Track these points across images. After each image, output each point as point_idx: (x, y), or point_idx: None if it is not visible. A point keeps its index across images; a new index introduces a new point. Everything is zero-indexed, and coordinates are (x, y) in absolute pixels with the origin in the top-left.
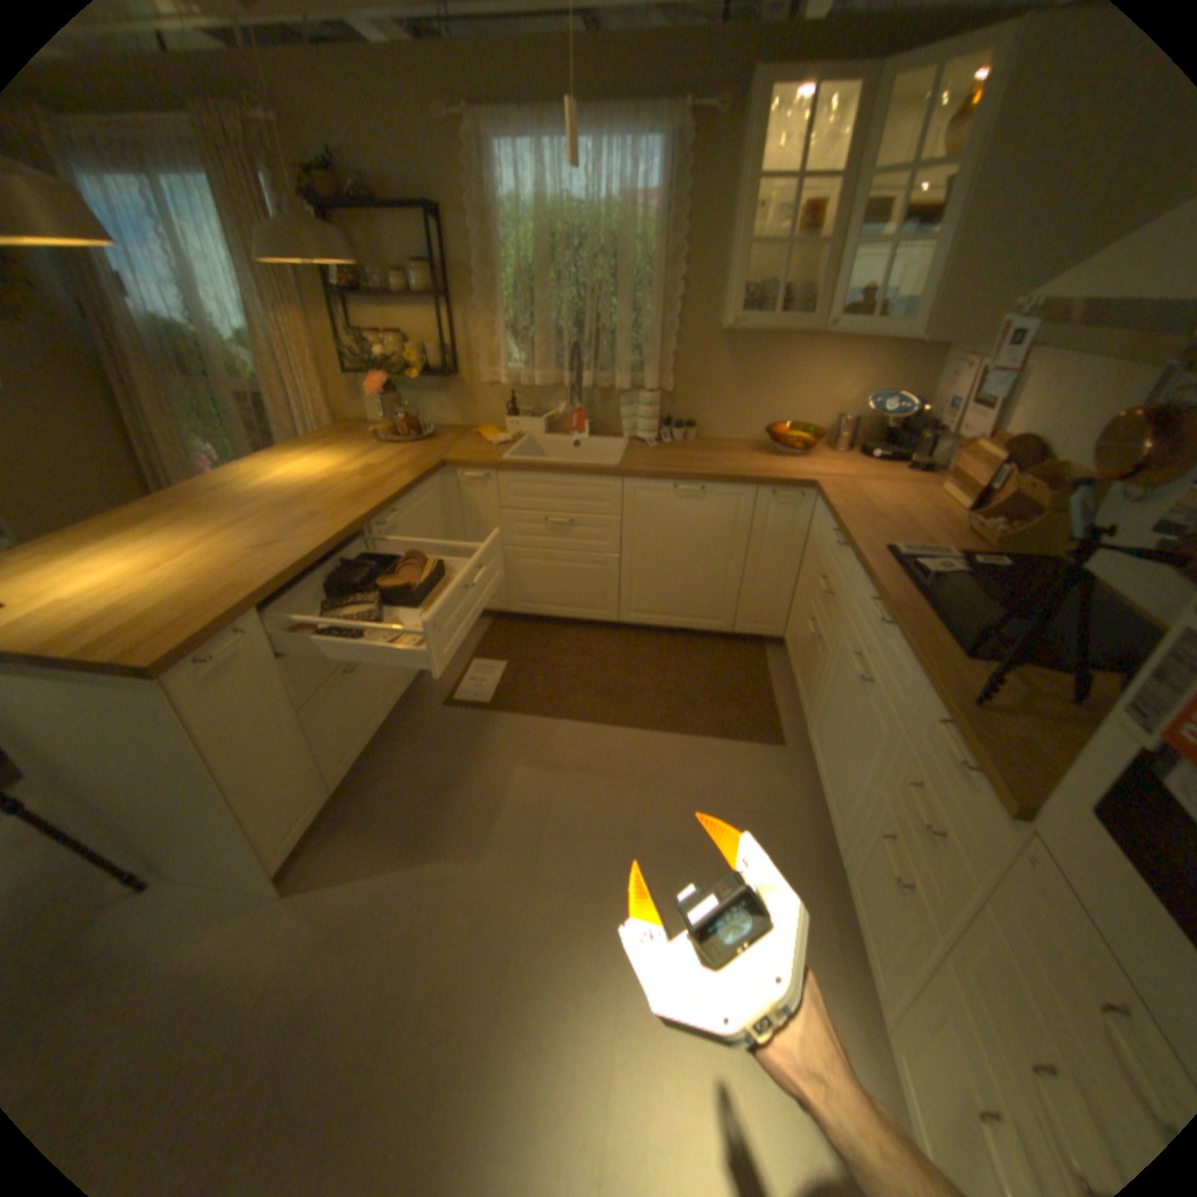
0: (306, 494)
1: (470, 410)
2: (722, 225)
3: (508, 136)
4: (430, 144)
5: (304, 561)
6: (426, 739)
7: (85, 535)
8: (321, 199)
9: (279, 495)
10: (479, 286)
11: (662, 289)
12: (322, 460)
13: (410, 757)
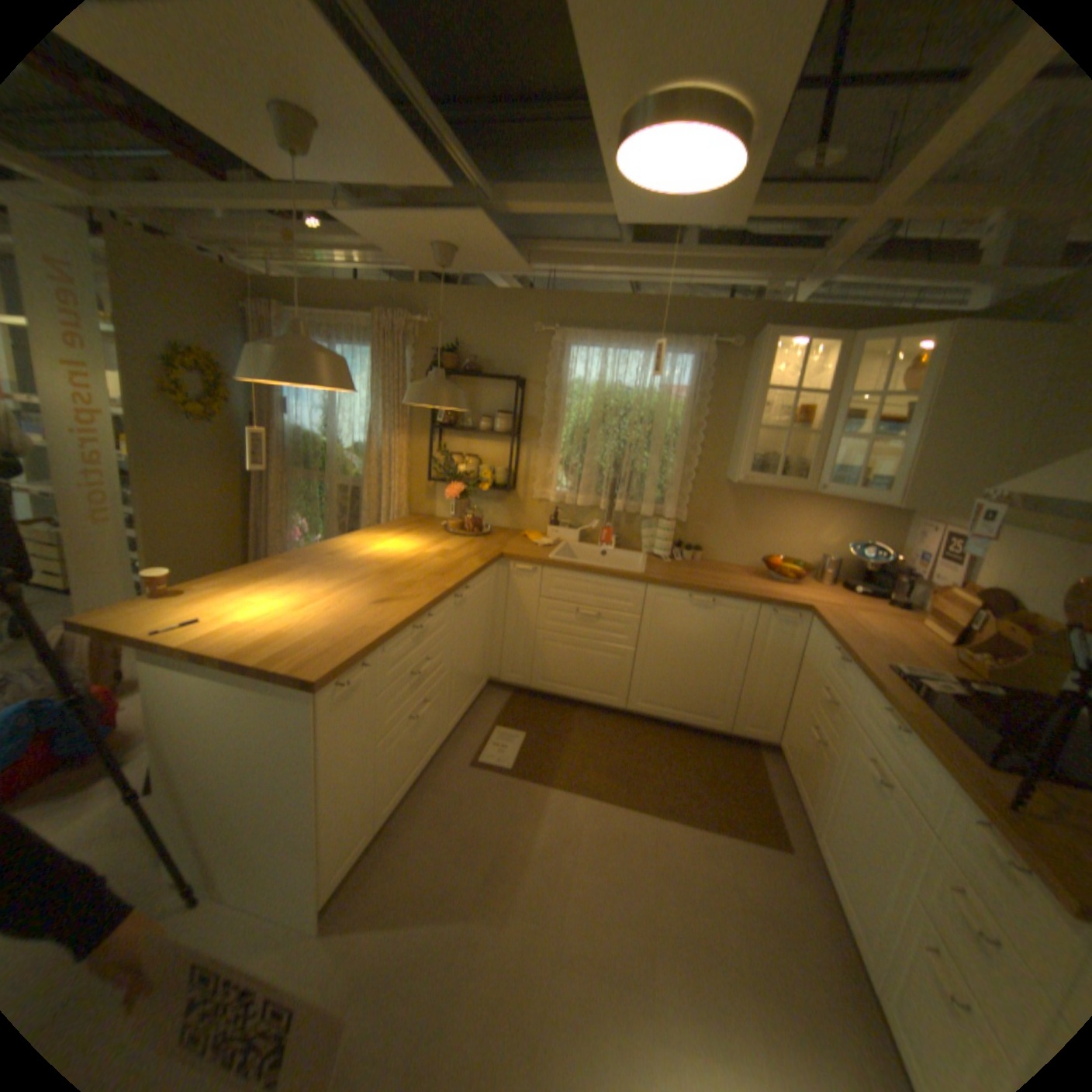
0: (402, 567)
1: (519, 518)
2: (732, 413)
3: (584, 346)
4: (528, 345)
5: (411, 618)
6: (453, 797)
7: (244, 577)
8: (445, 369)
9: (381, 565)
10: (544, 434)
11: (684, 450)
12: (408, 543)
13: (439, 813)
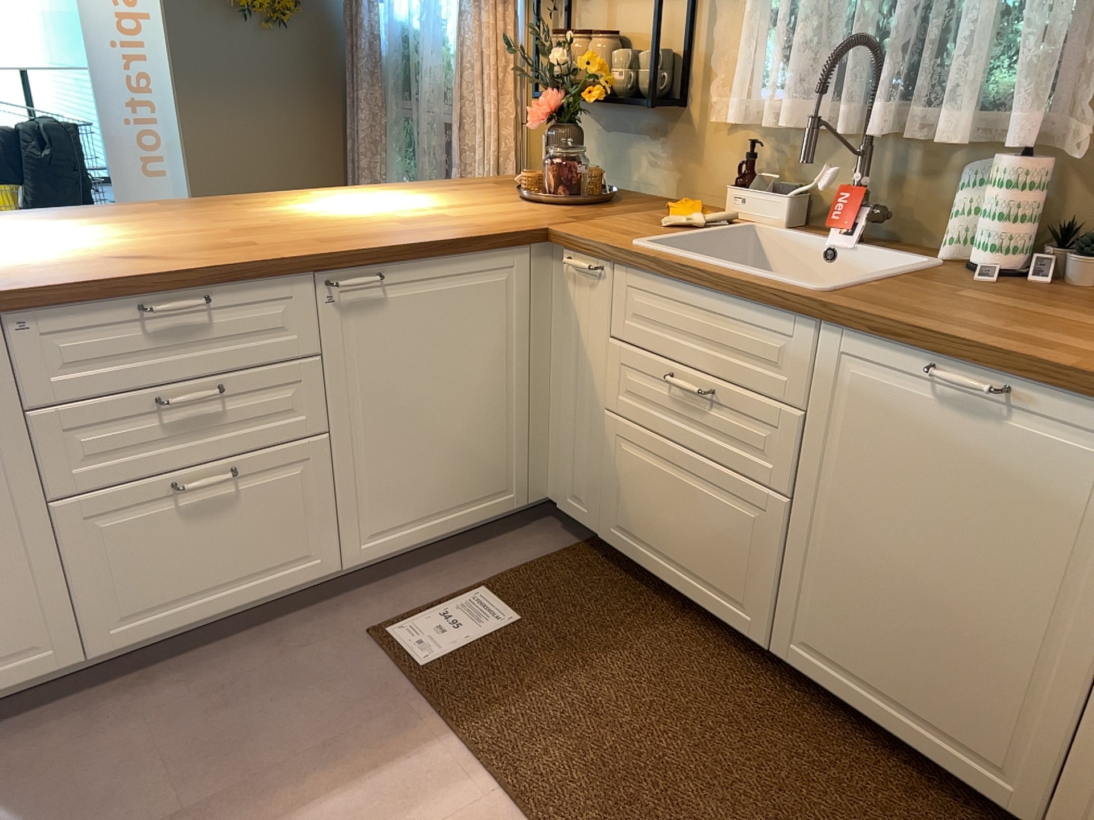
0: (300, 226)
1: (690, 172)
2: None
3: None
4: None
5: (123, 284)
6: (290, 666)
7: (62, 215)
8: None
9: (277, 221)
10: None
11: None
12: (406, 202)
13: (245, 679)
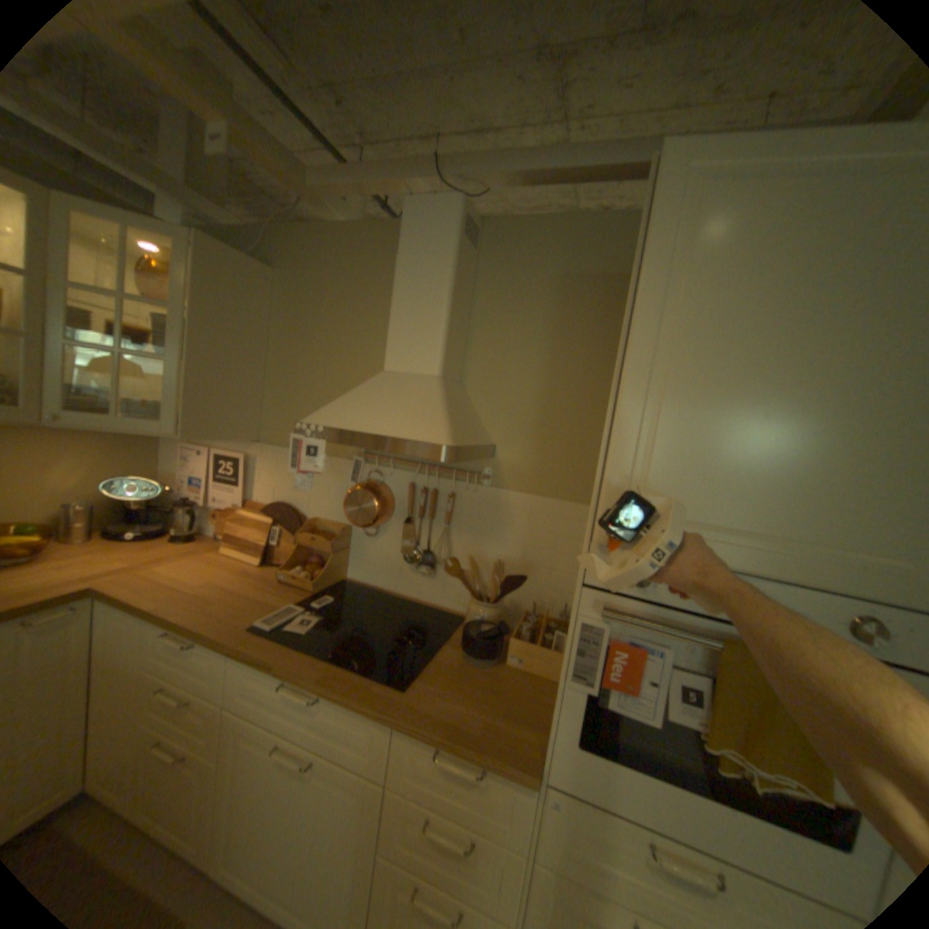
0: None
1: None
2: None
3: None
4: None
5: None
6: None
7: None
8: None
9: None
10: None
11: None
12: None
13: None
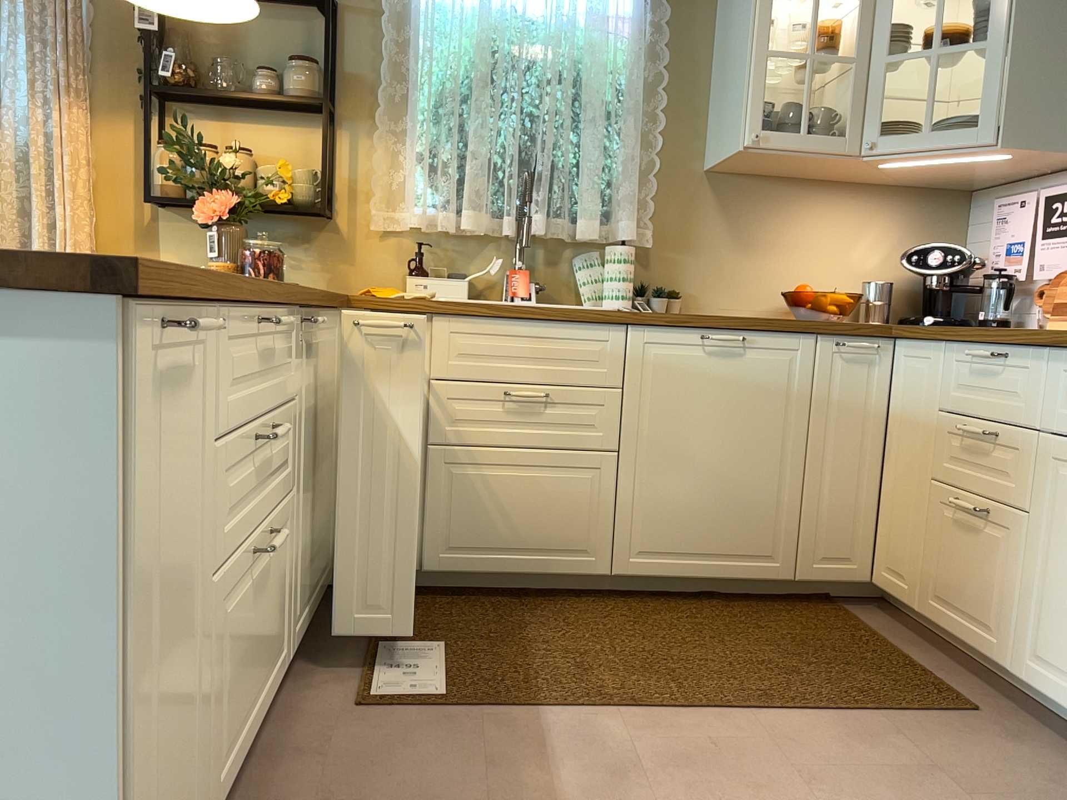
0: None
1: (345, 271)
2: (702, 61)
3: None
4: None
5: (252, 291)
6: (344, 761)
7: None
8: None
9: None
10: (385, 104)
11: (637, 120)
12: None
13: (325, 791)
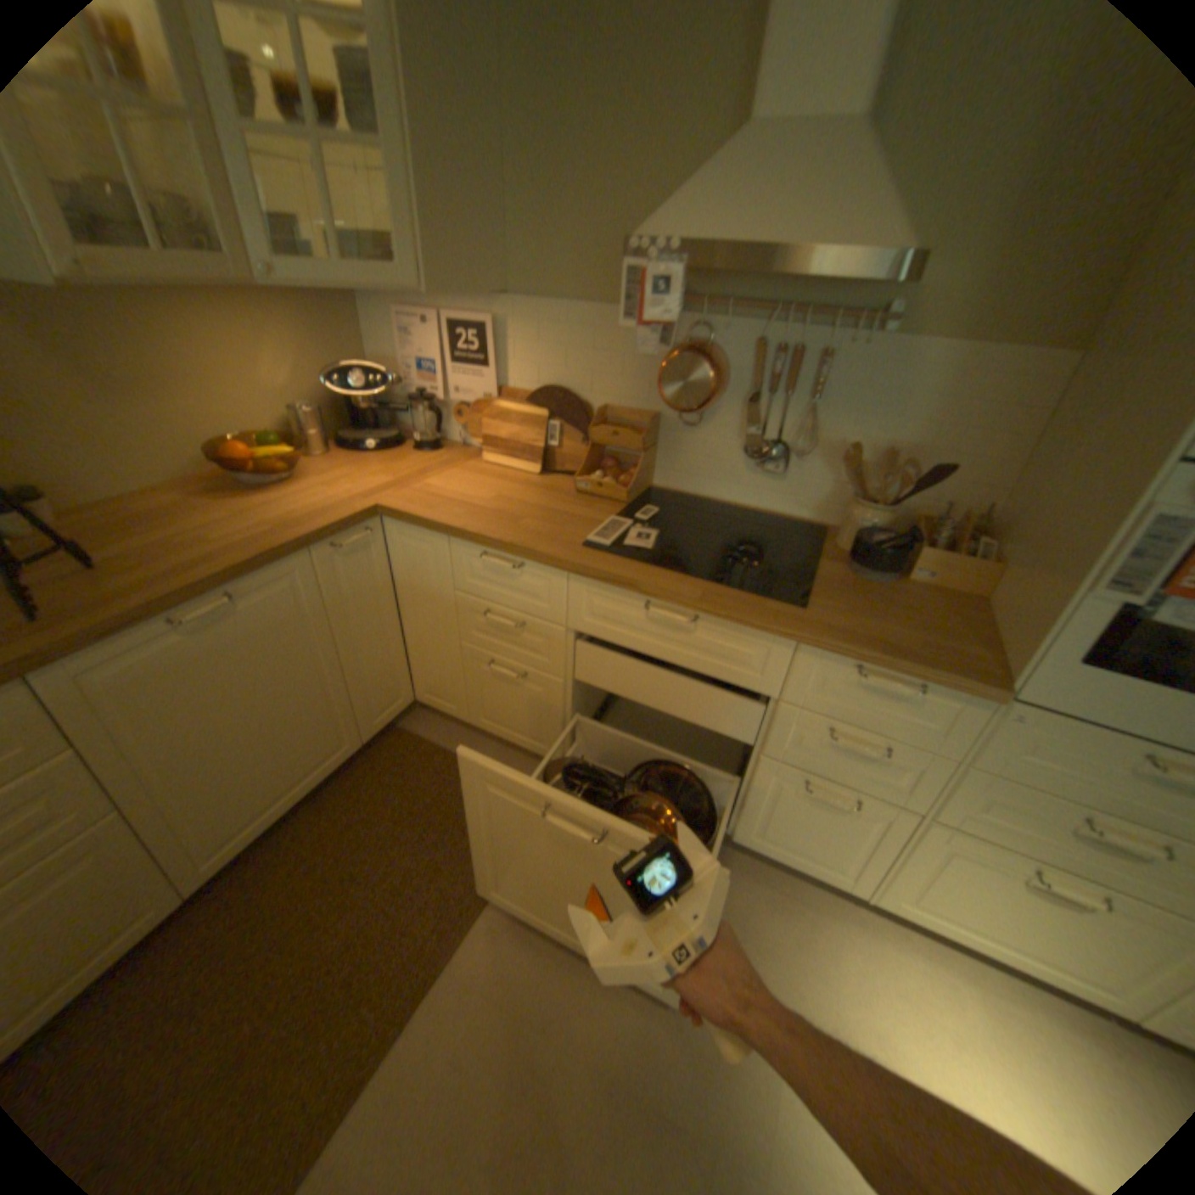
0: None
1: None
2: None
3: None
4: None
5: None
6: None
7: None
8: None
9: None
10: None
11: None
12: None
13: None
